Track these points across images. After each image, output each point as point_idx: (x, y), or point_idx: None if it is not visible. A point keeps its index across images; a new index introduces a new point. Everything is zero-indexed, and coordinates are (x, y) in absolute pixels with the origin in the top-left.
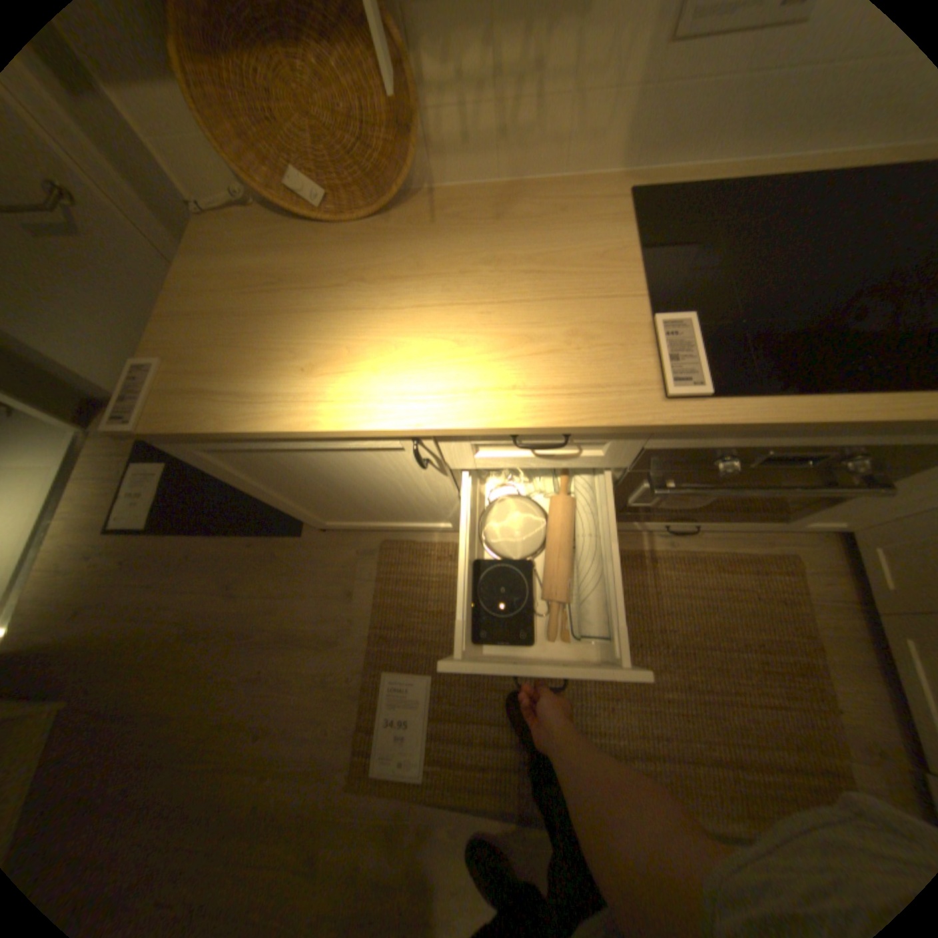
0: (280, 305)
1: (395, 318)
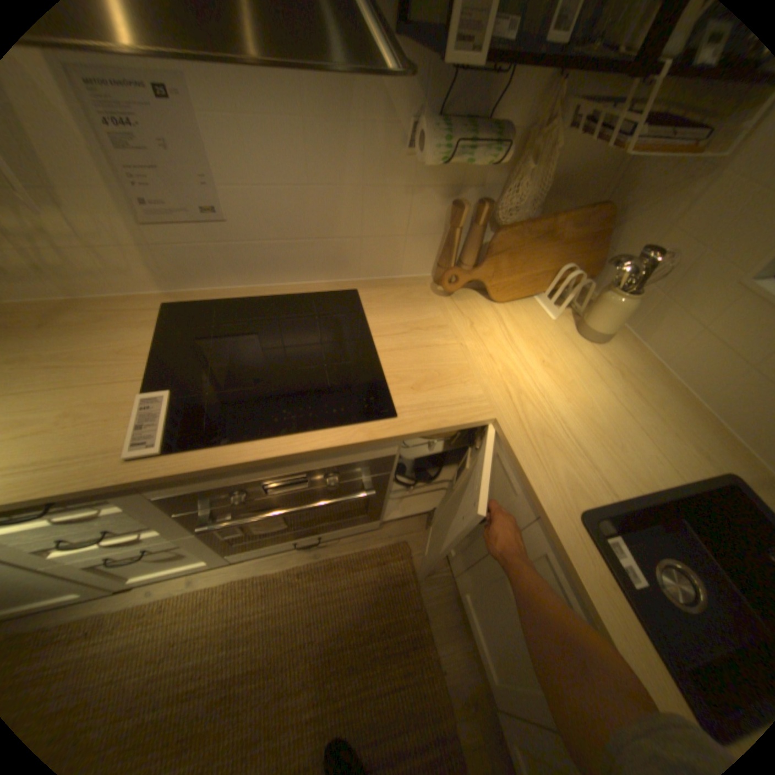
0: None
1: None
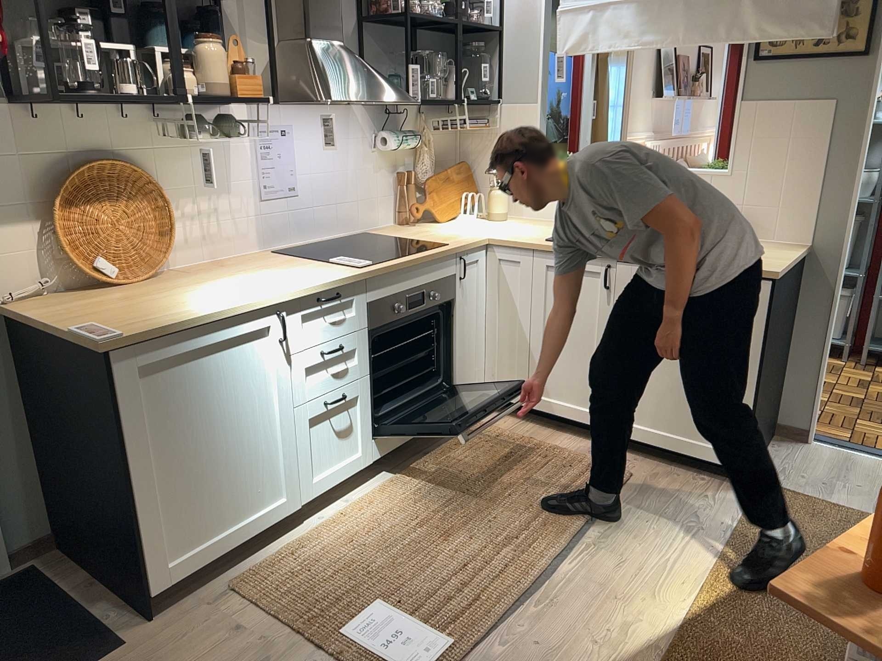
0: (145, 301)
1: (221, 287)
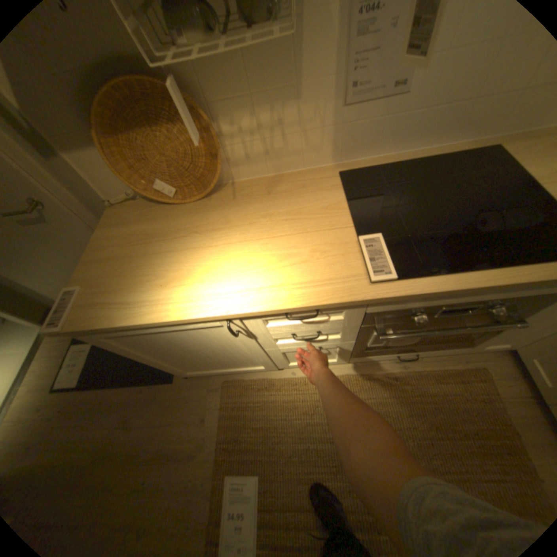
0: (151, 250)
1: (214, 251)
